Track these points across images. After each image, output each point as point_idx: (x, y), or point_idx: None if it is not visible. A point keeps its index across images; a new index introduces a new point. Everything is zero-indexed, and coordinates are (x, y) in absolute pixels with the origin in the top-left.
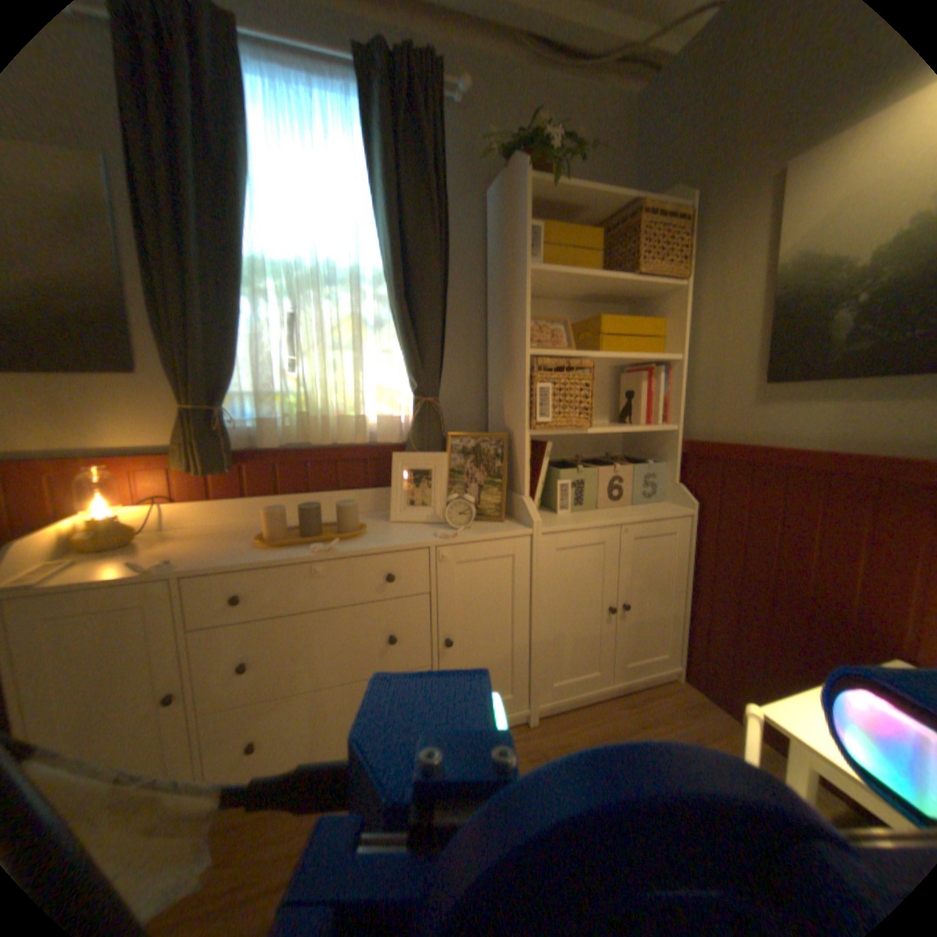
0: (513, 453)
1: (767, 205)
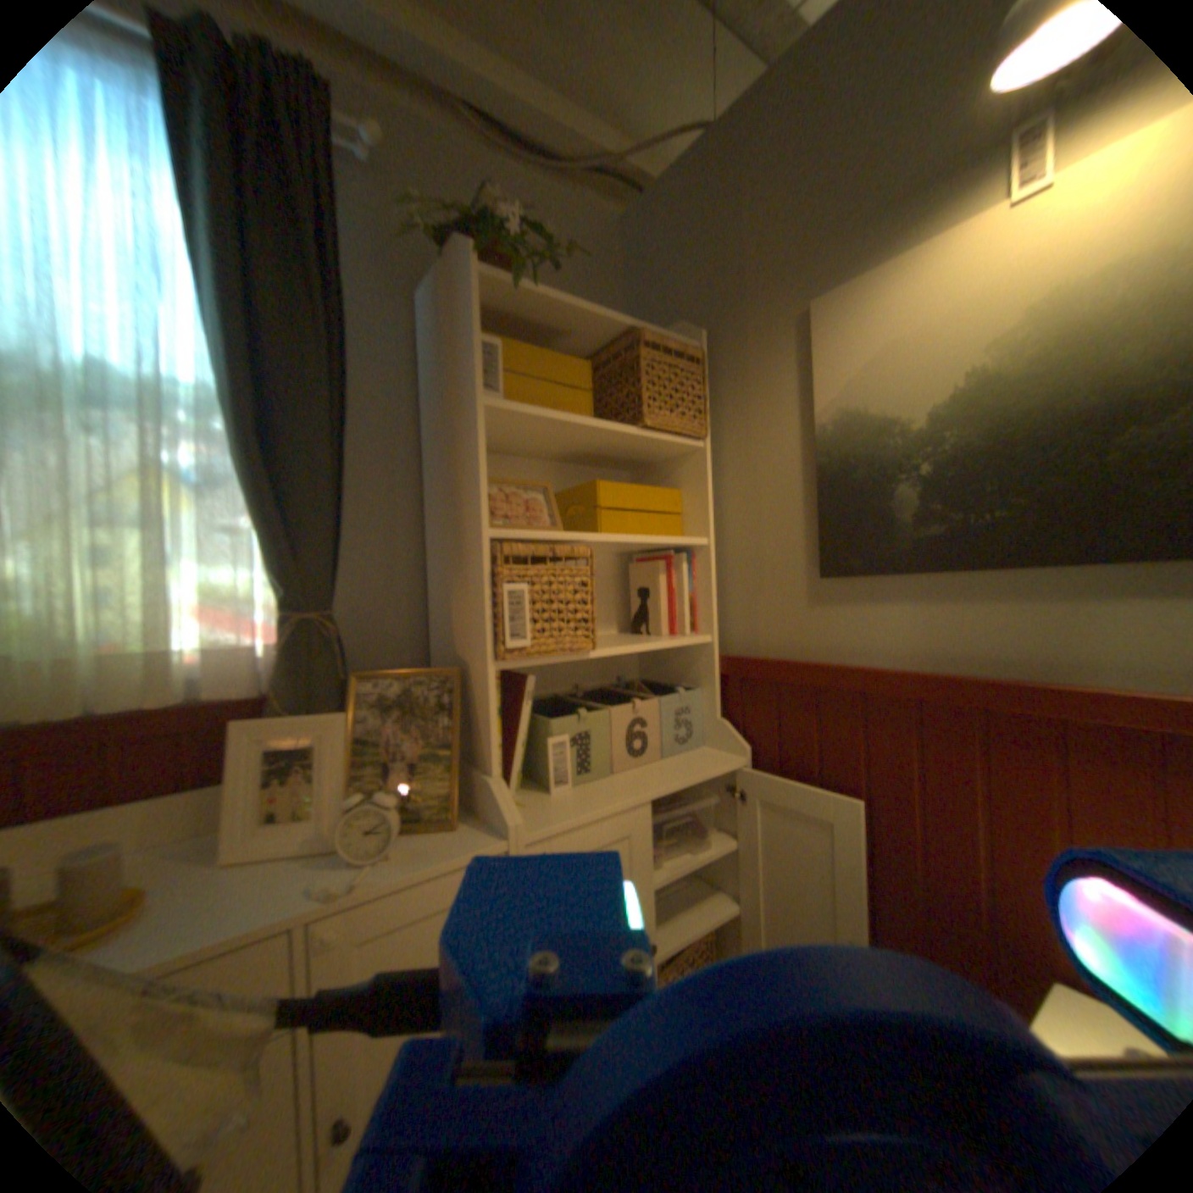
0: (473, 698)
1: (792, 352)
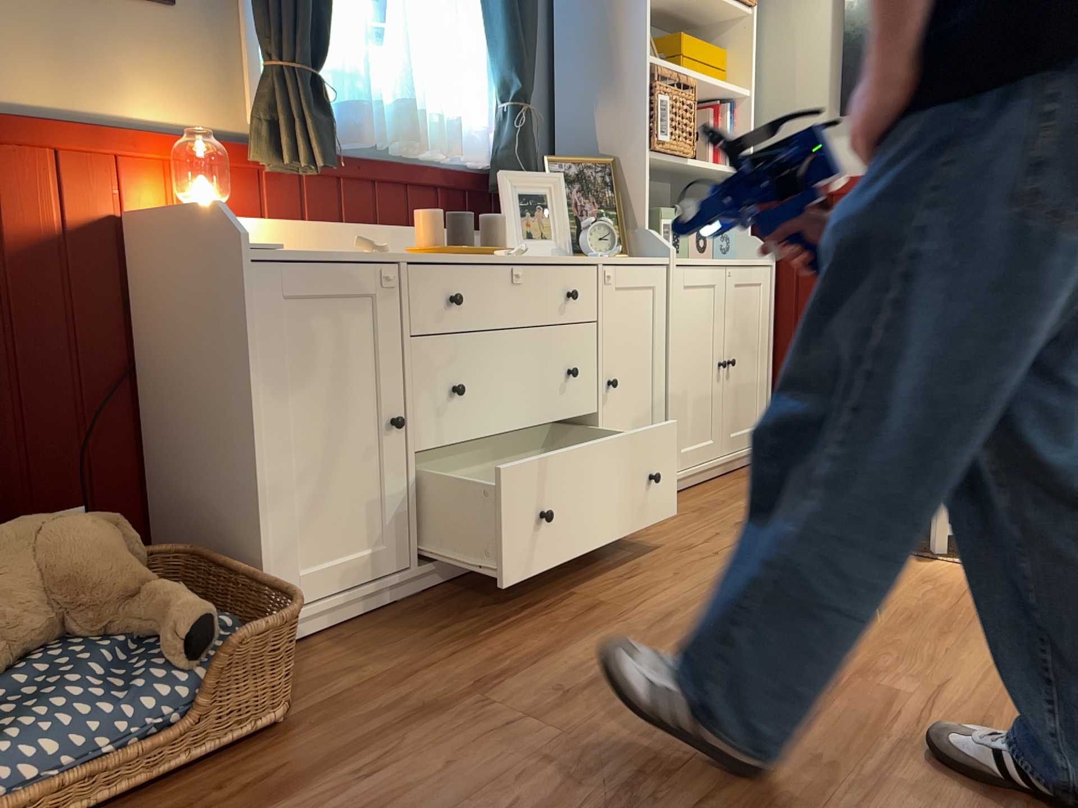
0: (618, 182)
1: None
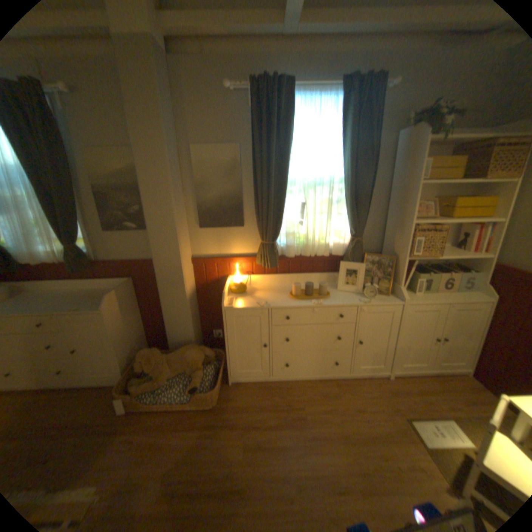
0: (397, 265)
1: None
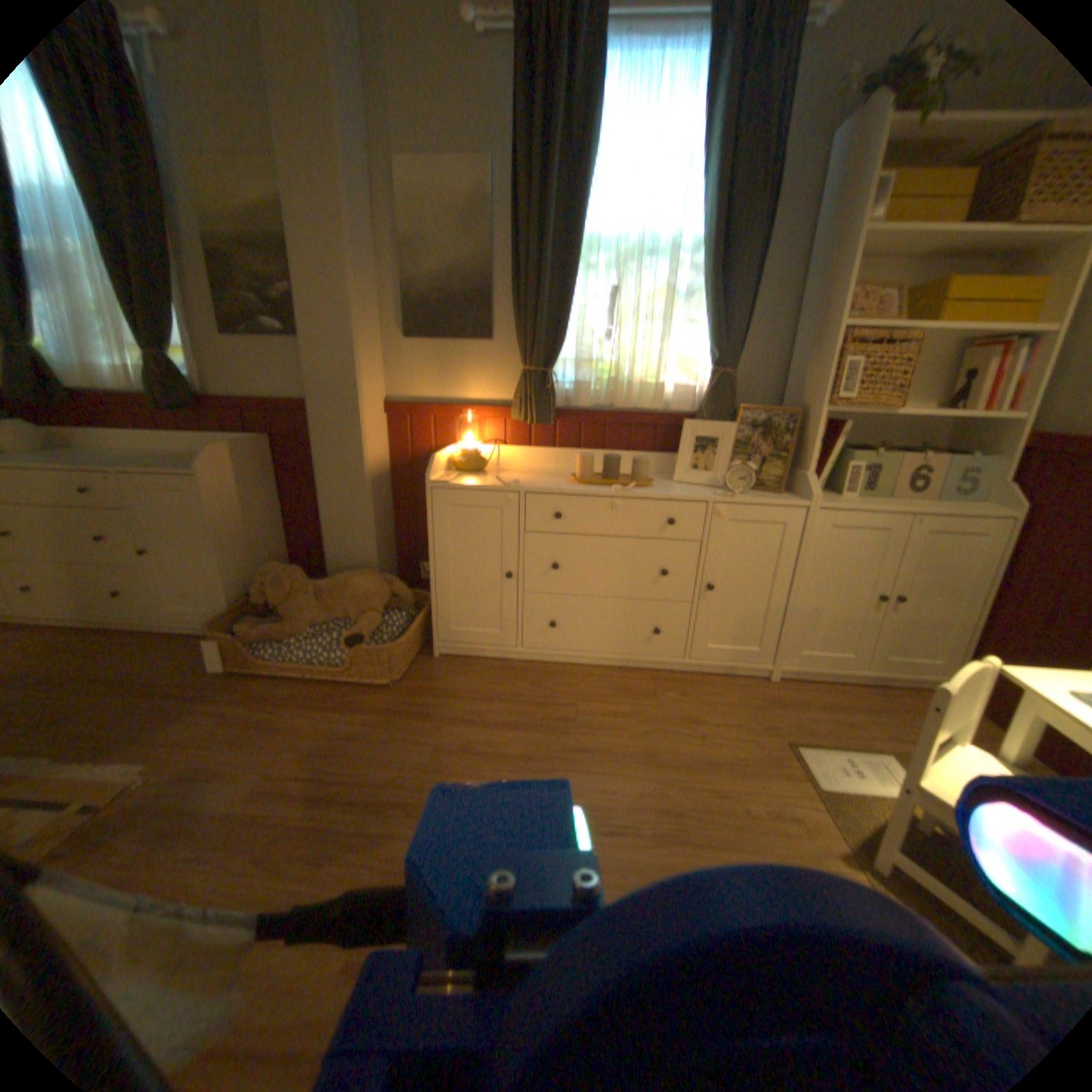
0: (805, 429)
1: None
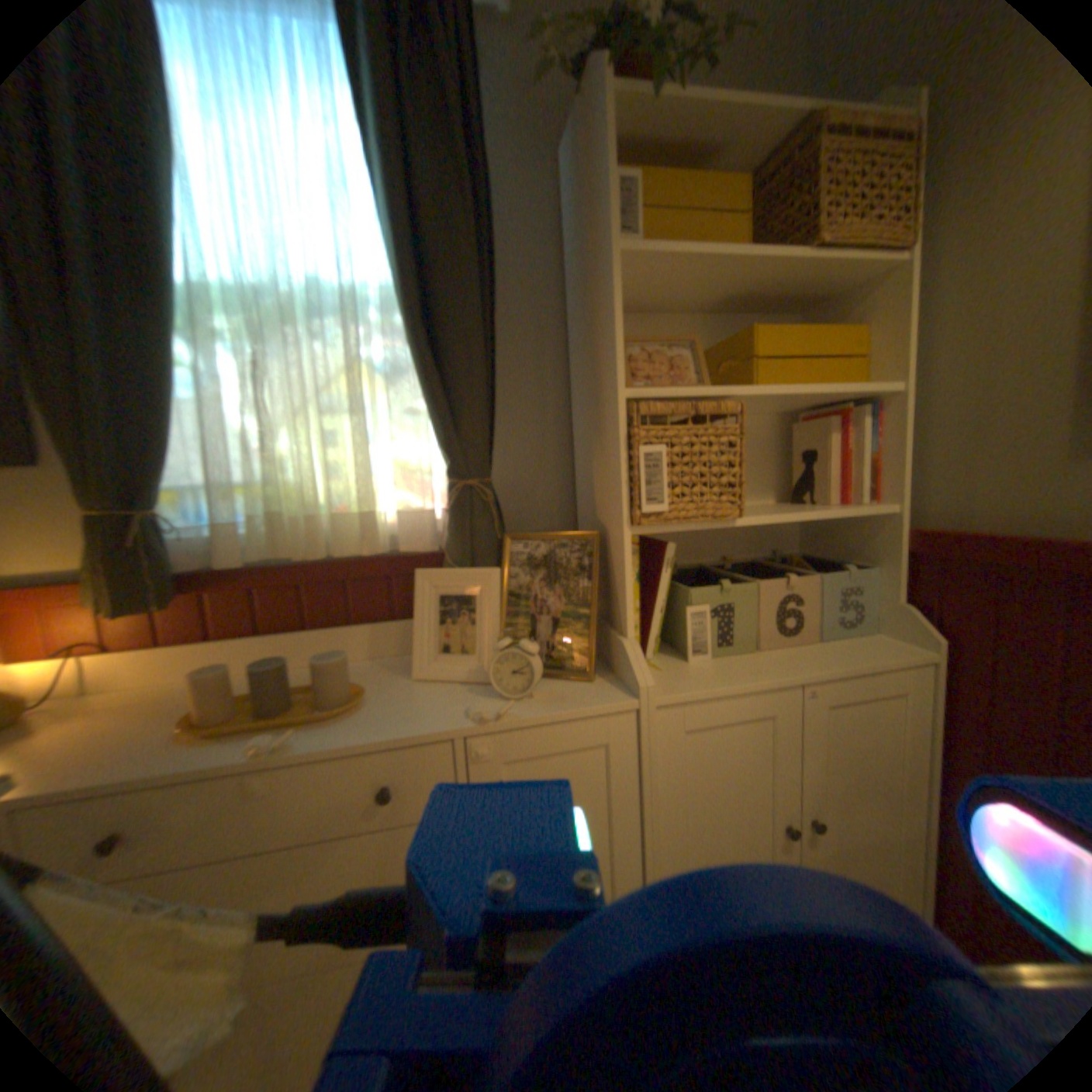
0: (612, 562)
1: None
